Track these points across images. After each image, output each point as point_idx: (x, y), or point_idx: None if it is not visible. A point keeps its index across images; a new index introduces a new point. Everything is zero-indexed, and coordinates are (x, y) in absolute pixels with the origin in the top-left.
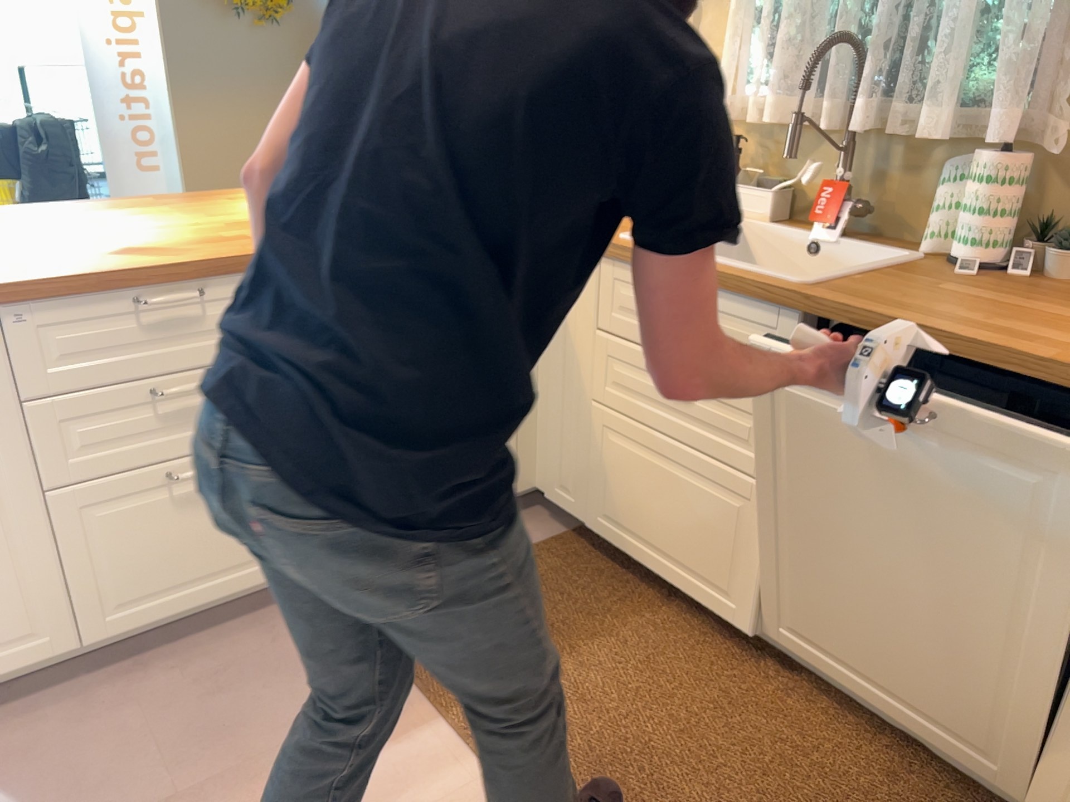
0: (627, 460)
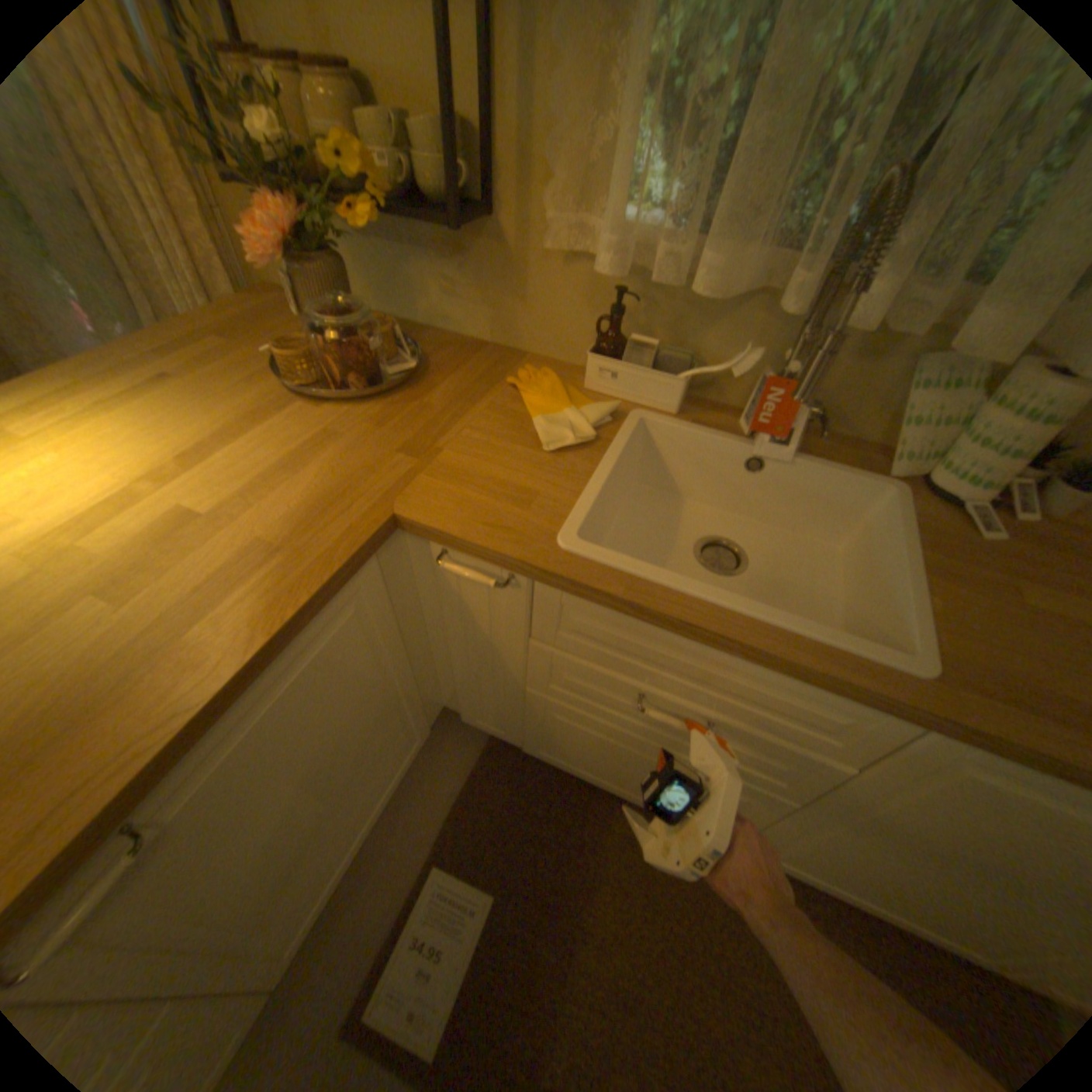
0: (583, 737)
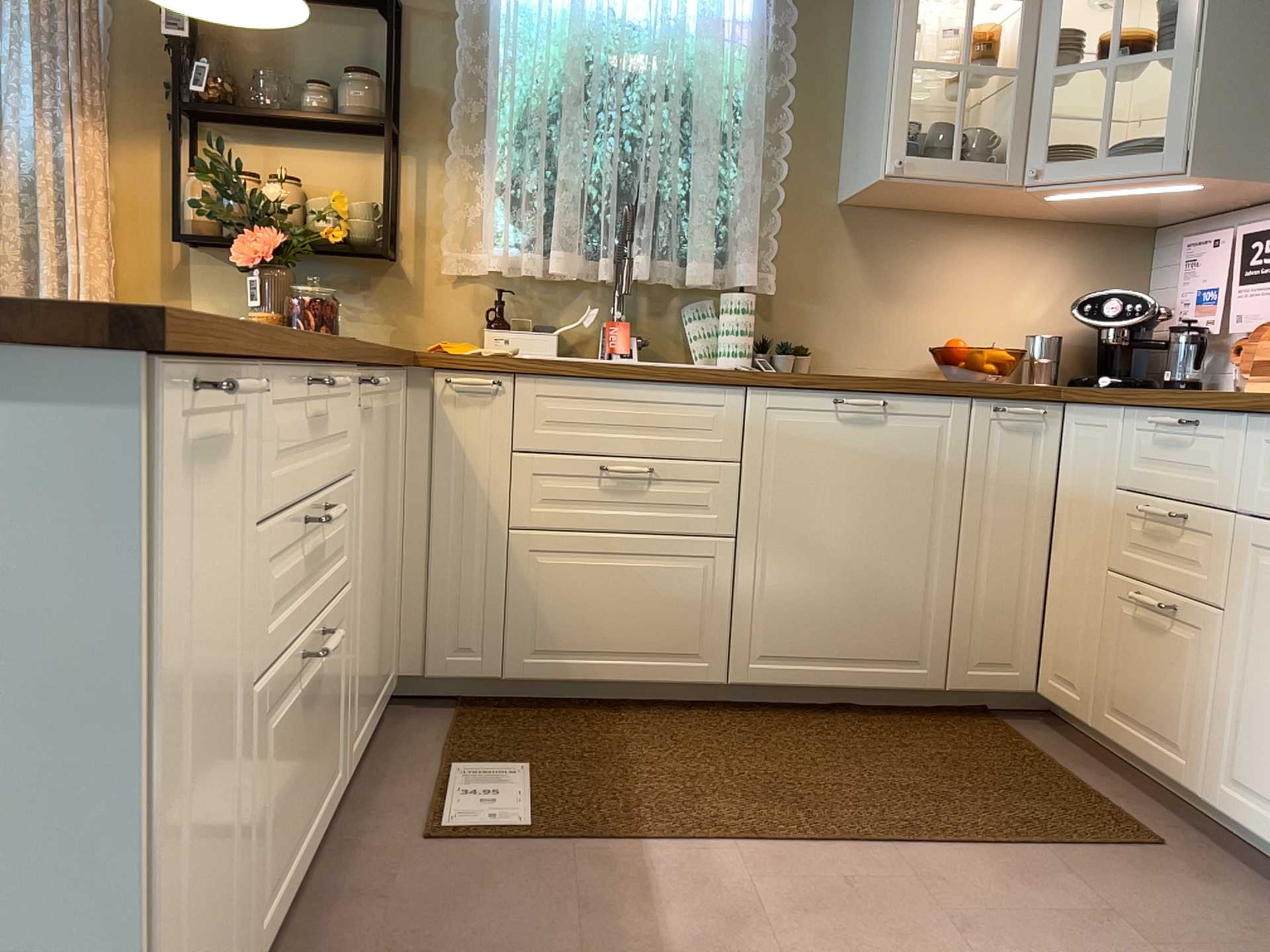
0: (564, 577)
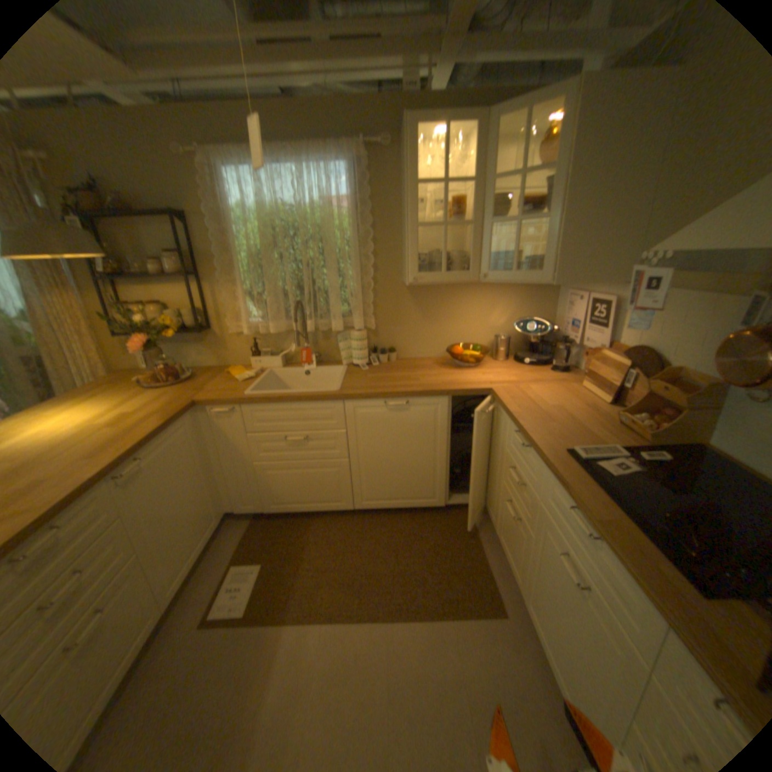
0: (279, 477)
